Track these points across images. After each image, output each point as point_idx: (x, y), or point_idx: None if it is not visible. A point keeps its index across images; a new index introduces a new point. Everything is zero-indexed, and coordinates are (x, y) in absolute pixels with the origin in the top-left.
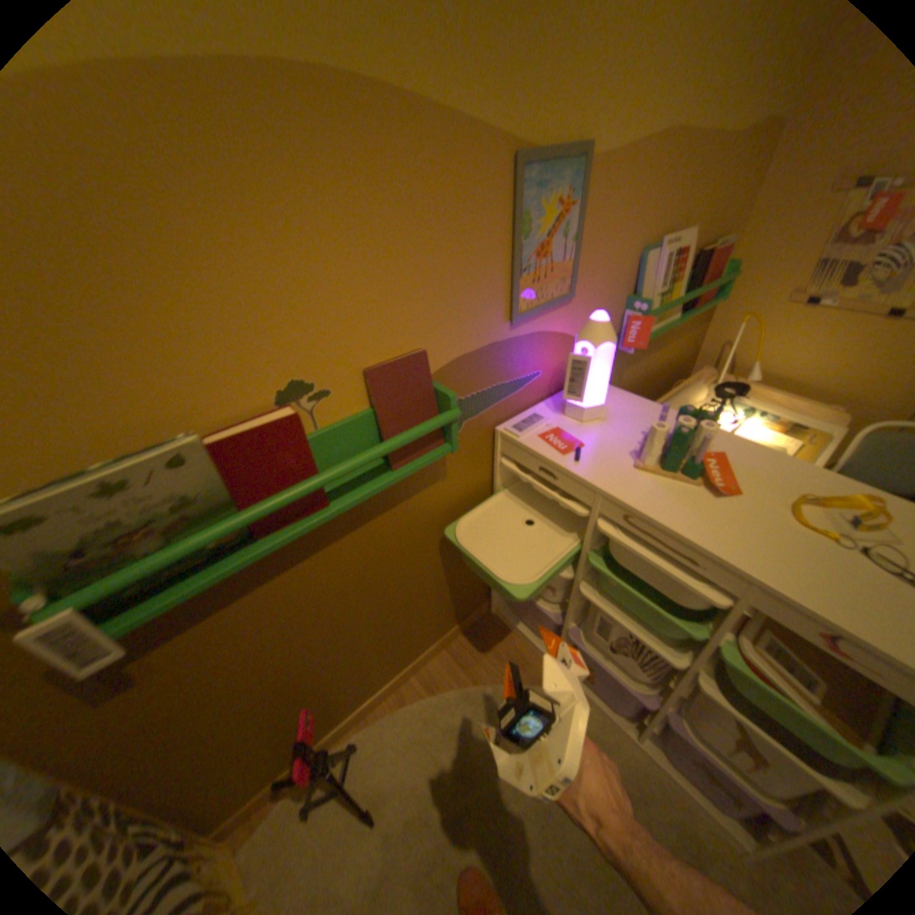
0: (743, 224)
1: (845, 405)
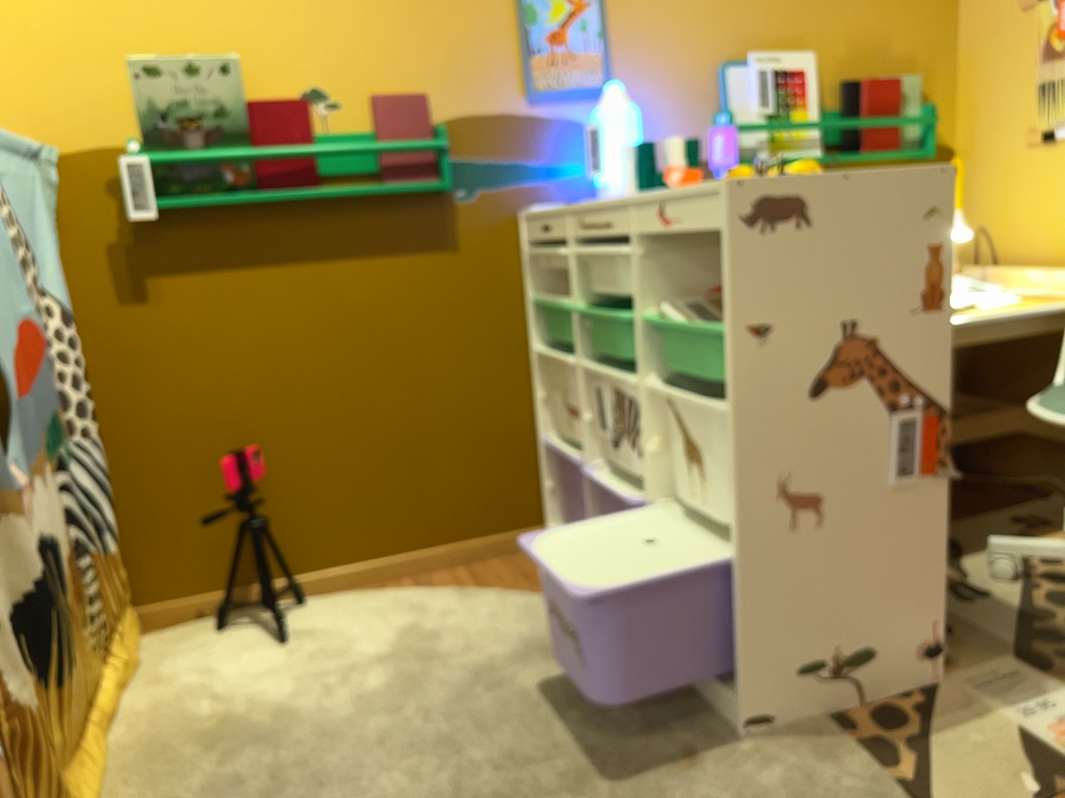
0: (945, 71)
1: None
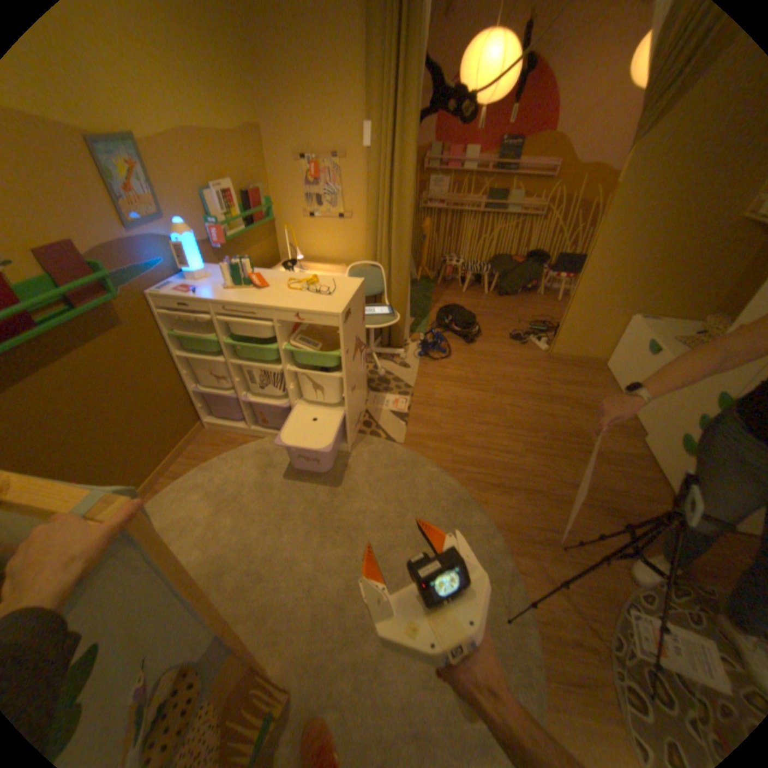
0: (264, 179)
1: (345, 264)
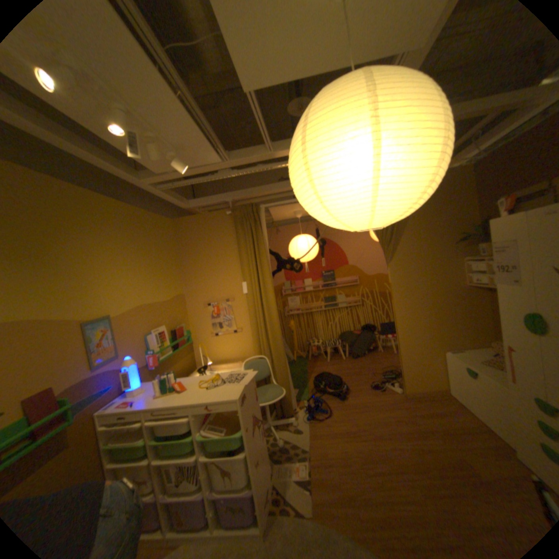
0: (187, 320)
1: (241, 361)
